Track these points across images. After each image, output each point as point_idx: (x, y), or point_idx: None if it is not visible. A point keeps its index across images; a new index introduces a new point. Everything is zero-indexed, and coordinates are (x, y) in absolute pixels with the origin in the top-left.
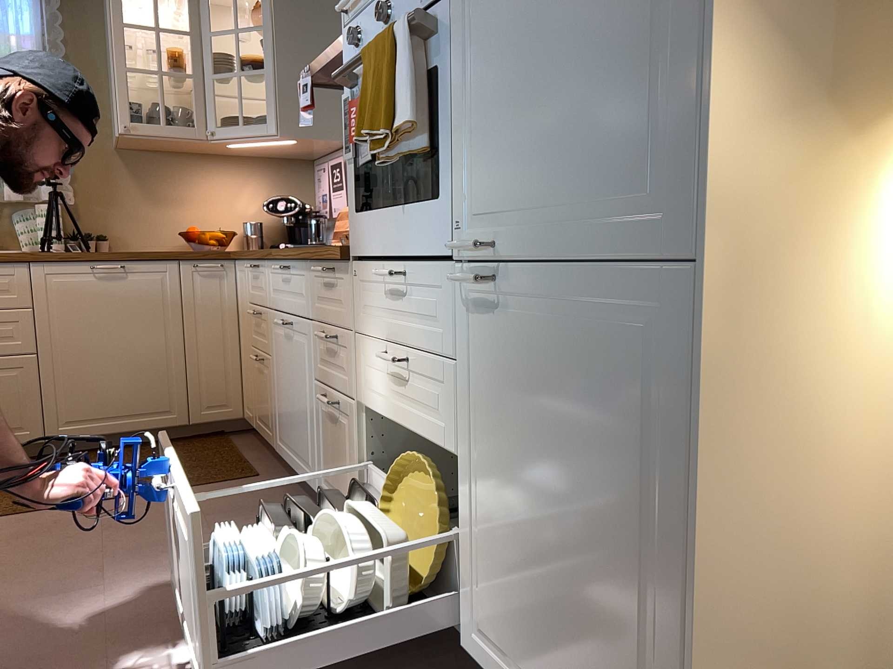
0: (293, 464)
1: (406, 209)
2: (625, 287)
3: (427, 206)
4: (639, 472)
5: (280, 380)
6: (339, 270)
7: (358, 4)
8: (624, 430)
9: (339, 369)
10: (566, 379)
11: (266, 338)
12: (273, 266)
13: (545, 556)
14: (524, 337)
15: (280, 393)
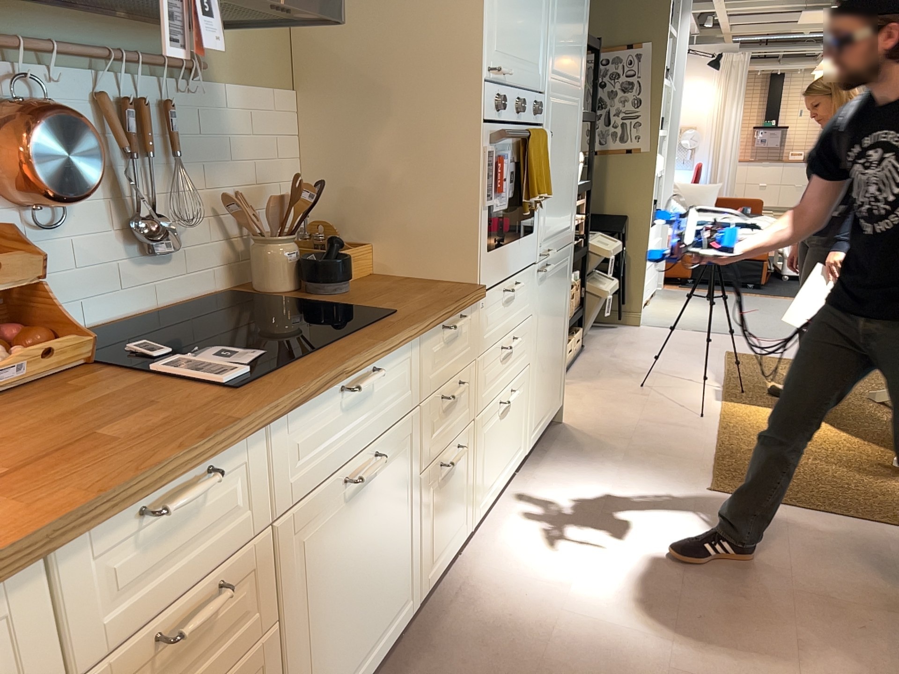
0: (364, 670)
1: (518, 242)
2: (564, 253)
3: (527, 238)
4: (563, 305)
5: (325, 603)
6: (467, 312)
7: (497, 78)
8: (562, 295)
9: (457, 412)
10: (555, 290)
11: (245, 616)
12: (308, 409)
13: (548, 360)
14: (549, 284)
15: (326, 623)
